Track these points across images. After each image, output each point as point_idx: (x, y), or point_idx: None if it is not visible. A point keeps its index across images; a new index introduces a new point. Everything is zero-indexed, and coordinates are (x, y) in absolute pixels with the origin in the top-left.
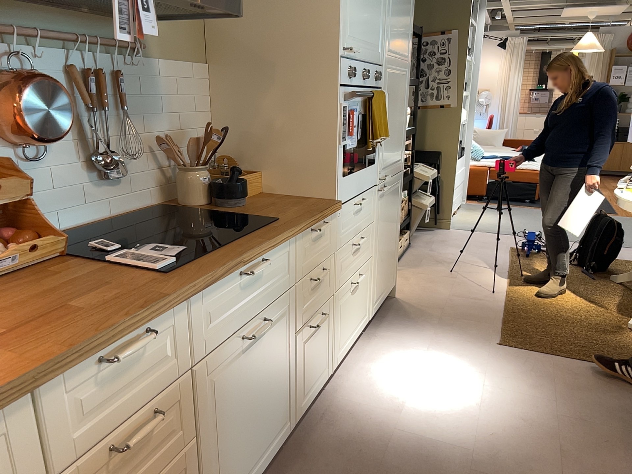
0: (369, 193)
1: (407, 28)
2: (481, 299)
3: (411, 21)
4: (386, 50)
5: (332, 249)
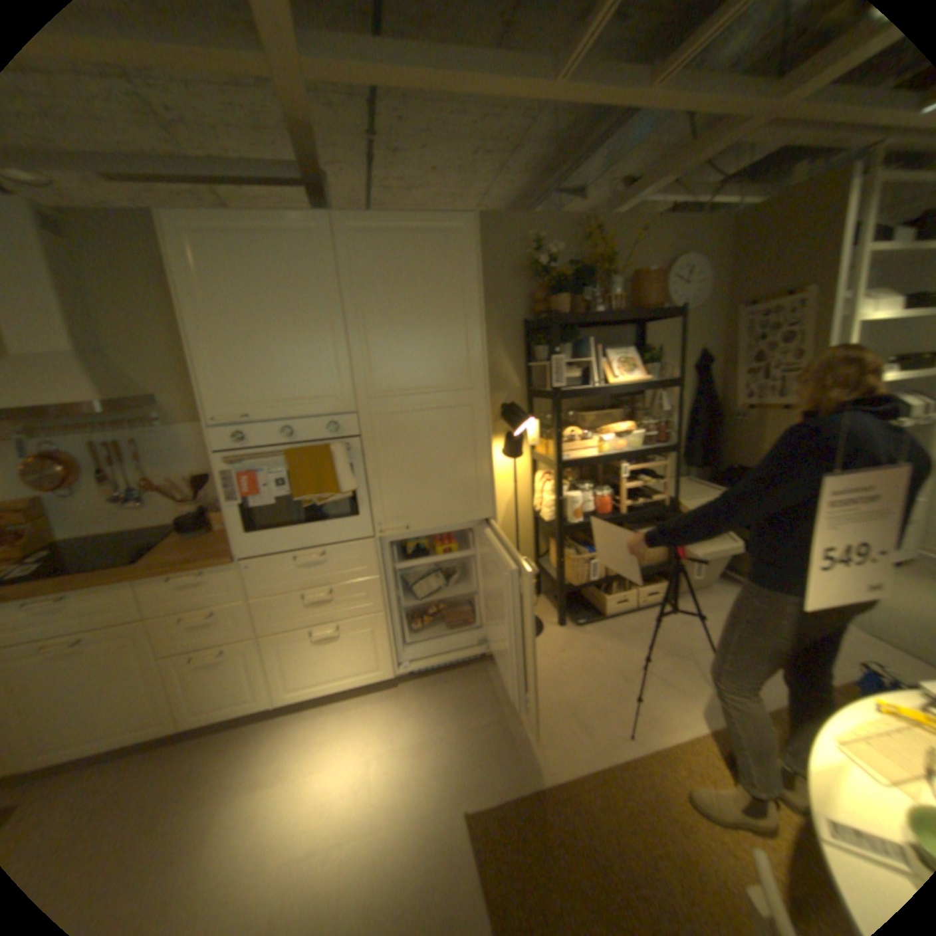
0: (347, 546)
1: (452, 351)
2: (592, 738)
3: (469, 338)
4: (361, 393)
5: (234, 597)
